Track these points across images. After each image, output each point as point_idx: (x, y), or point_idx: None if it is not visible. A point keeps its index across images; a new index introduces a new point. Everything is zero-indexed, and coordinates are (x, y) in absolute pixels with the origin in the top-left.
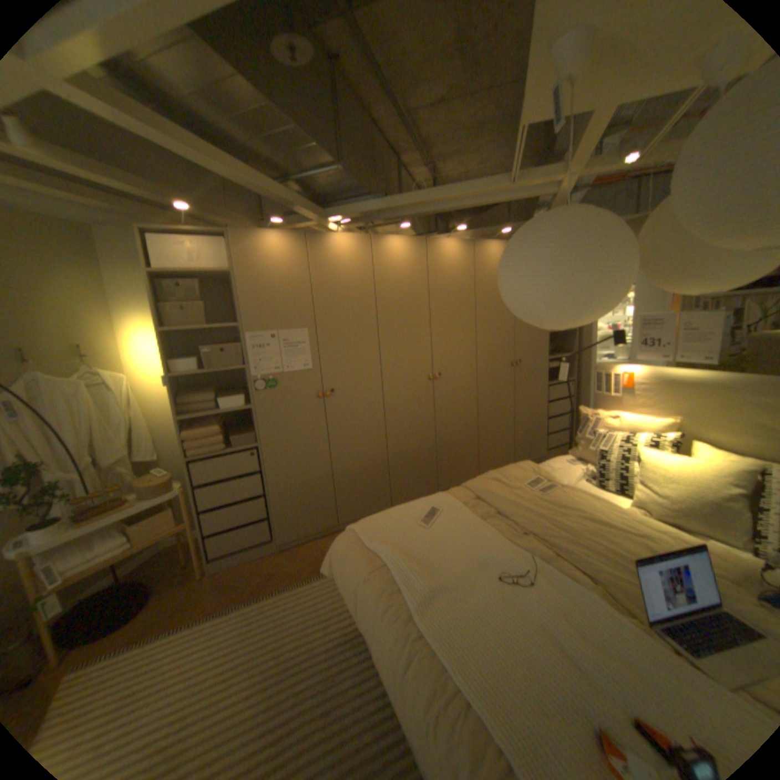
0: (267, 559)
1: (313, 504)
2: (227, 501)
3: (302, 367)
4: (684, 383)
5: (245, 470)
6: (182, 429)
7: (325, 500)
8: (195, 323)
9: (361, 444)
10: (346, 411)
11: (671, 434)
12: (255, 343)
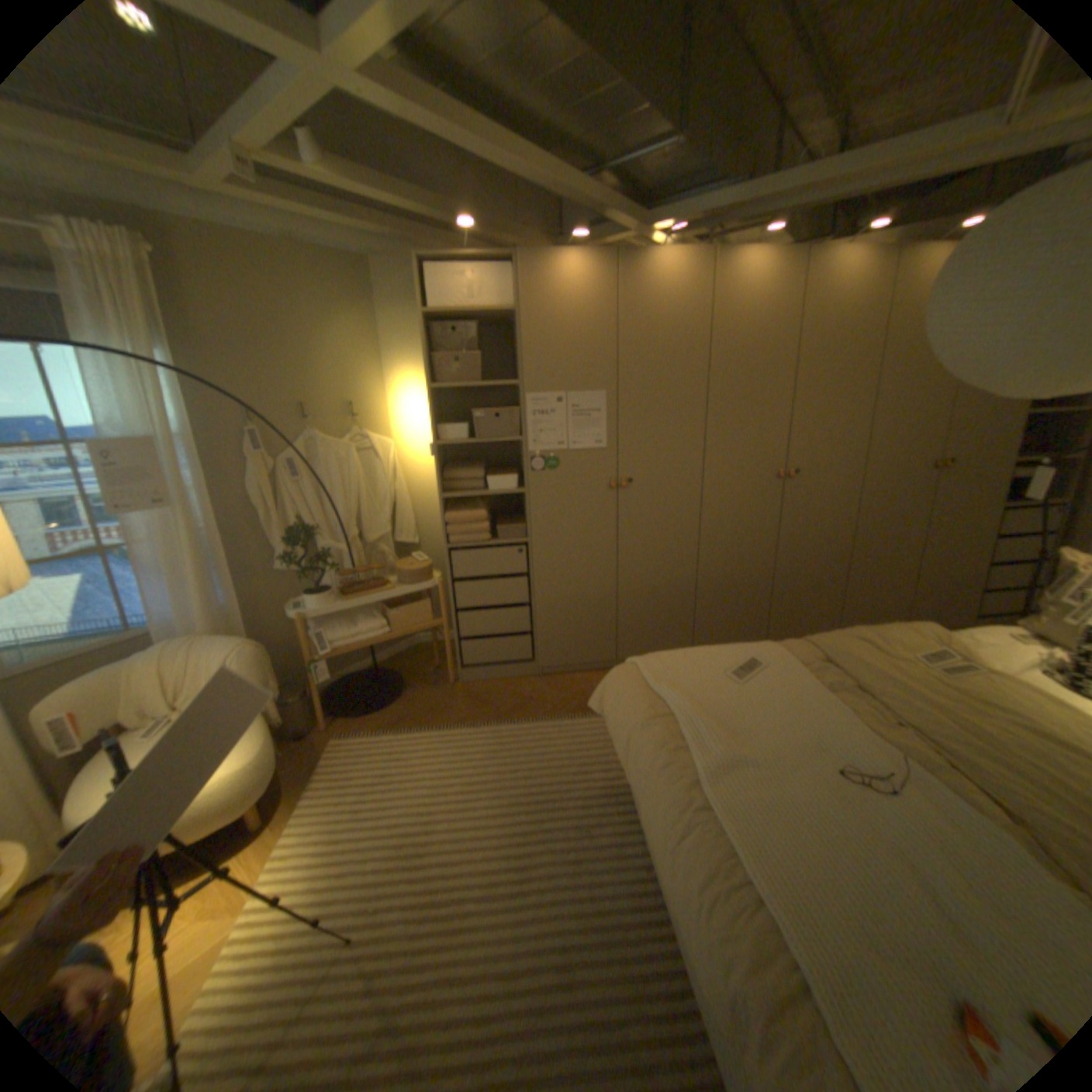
0: (525, 680)
1: (587, 626)
2: (486, 602)
3: (592, 444)
4: None
5: (509, 569)
6: (445, 509)
7: (603, 624)
8: (468, 379)
9: (659, 559)
10: (644, 511)
11: None
12: (536, 409)
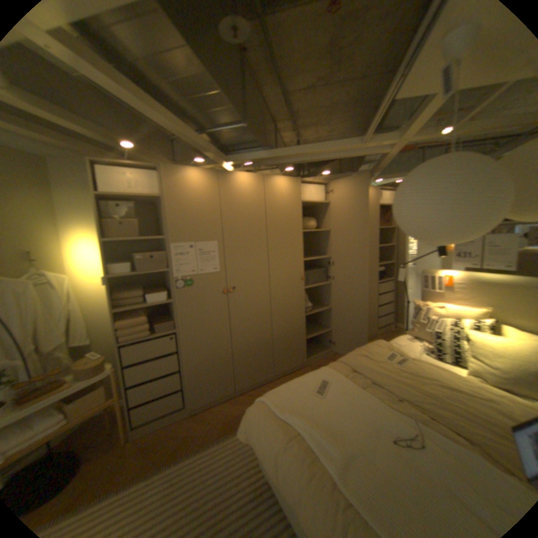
0: (181, 423)
1: (218, 376)
2: (150, 377)
3: (213, 269)
4: (493, 284)
5: (166, 351)
6: (116, 319)
7: (227, 372)
8: (131, 235)
9: (254, 328)
10: (244, 303)
11: (485, 320)
12: (179, 251)
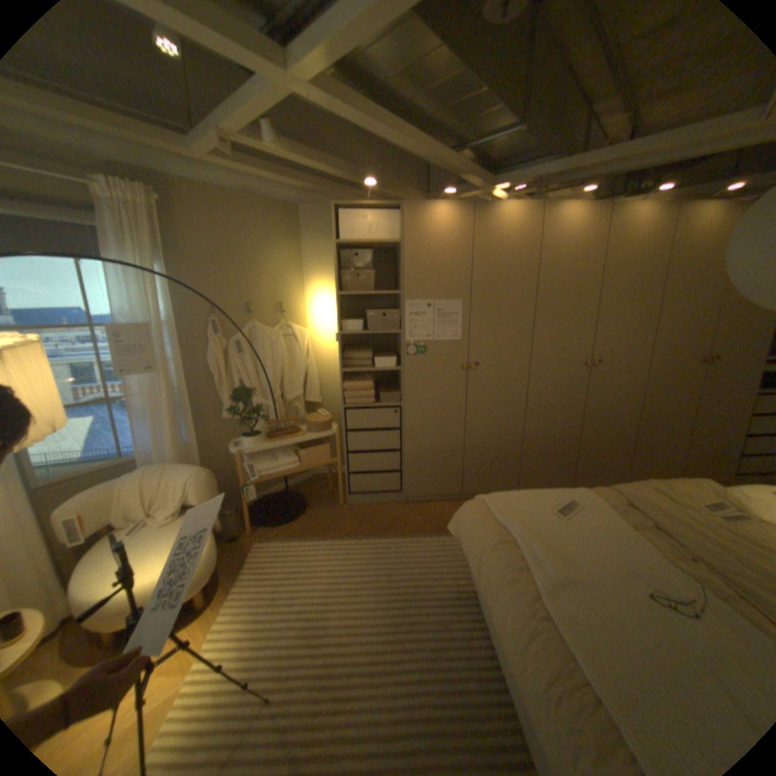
0: (395, 506)
1: (442, 468)
2: (370, 447)
3: (451, 337)
4: None
5: (388, 424)
6: (344, 380)
7: (453, 467)
8: (365, 289)
9: (497, 421)
10: (487, 386)
11: None
12: (412, 311)
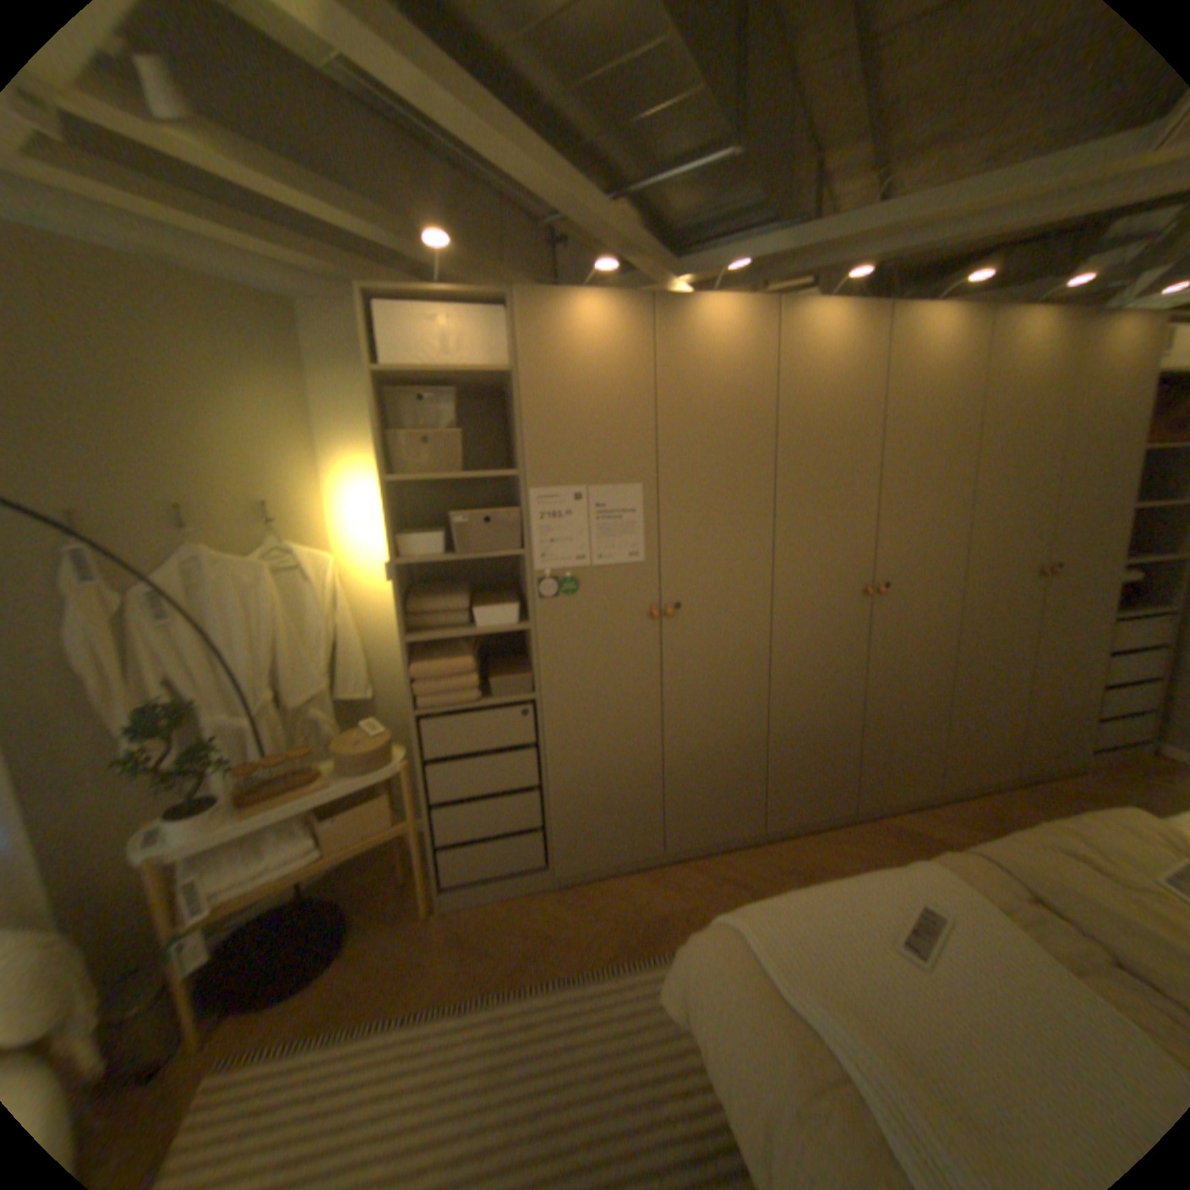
0: (538, 899)
1: (624, 810)
2: (478, 789)
3: (627, 556)
4: None
5: (511, 739)
6: (413, 656)
7: (646, 806)
8: (446, 468)
9: (721, 710)
10: (699, 646)
11: None
12: (547, 509)
